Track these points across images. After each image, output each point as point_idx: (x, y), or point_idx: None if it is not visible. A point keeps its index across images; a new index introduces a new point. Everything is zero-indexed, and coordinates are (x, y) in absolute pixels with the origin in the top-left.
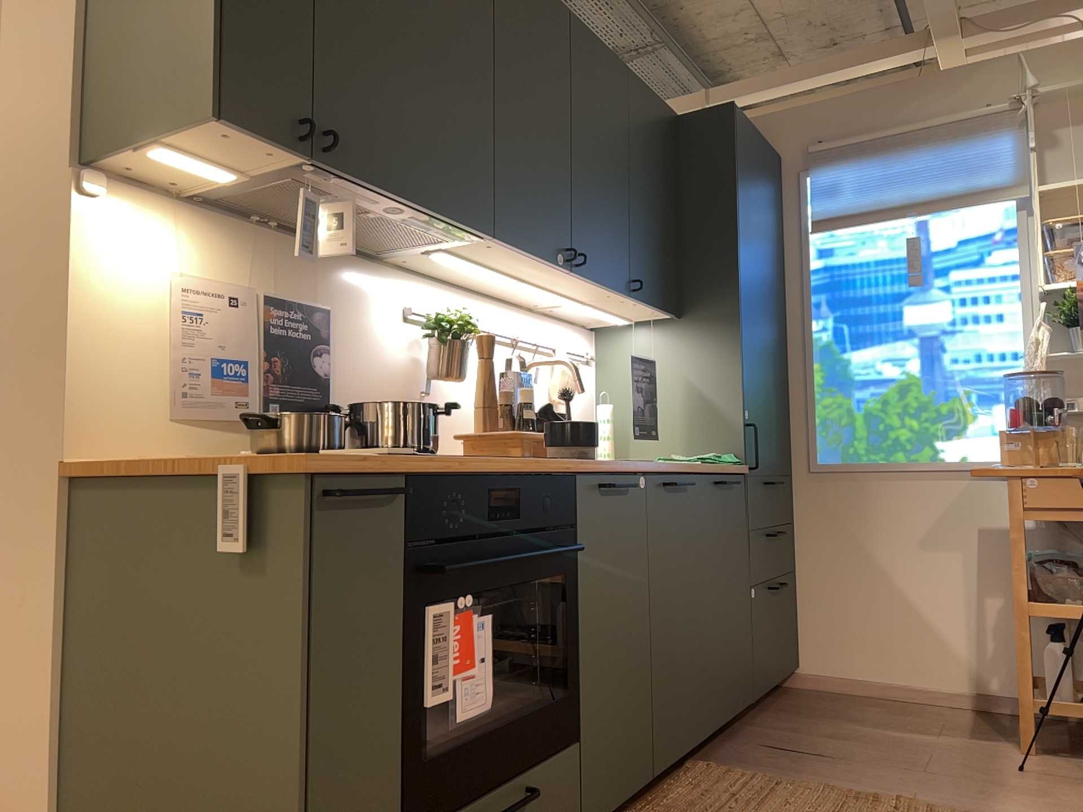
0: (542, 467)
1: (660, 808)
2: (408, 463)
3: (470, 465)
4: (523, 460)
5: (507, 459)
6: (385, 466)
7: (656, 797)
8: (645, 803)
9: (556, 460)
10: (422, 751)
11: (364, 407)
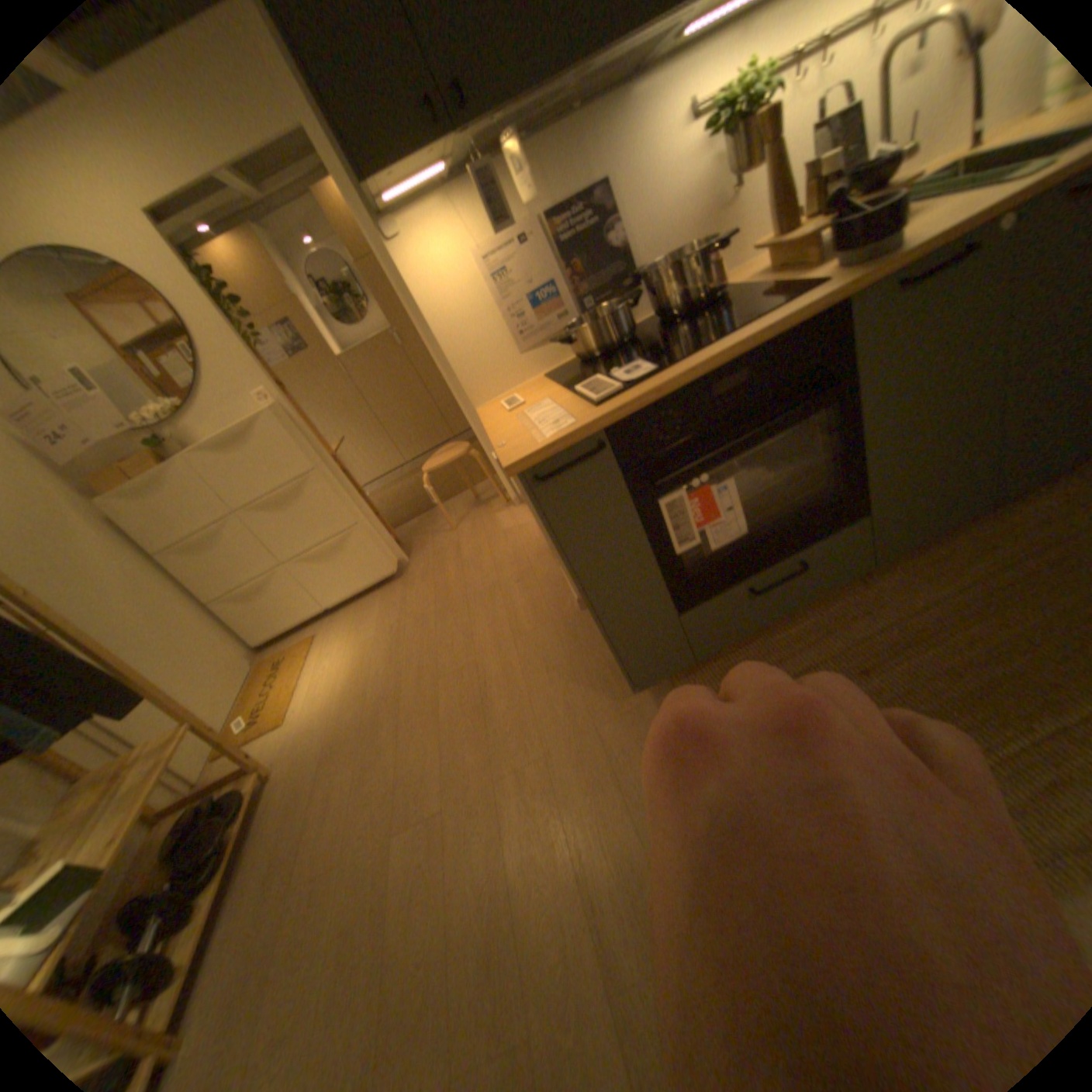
0: (790, 318)
1: (1002, 523)
2: (601, 422)
3: (684, 371)
4: (763, 320)
5: (741, 330)
6: (580, 435)
7: (1007, 510)
8: (990, 516)
9: (824, 285)
10: (696, 560)
11: (648, 274)
